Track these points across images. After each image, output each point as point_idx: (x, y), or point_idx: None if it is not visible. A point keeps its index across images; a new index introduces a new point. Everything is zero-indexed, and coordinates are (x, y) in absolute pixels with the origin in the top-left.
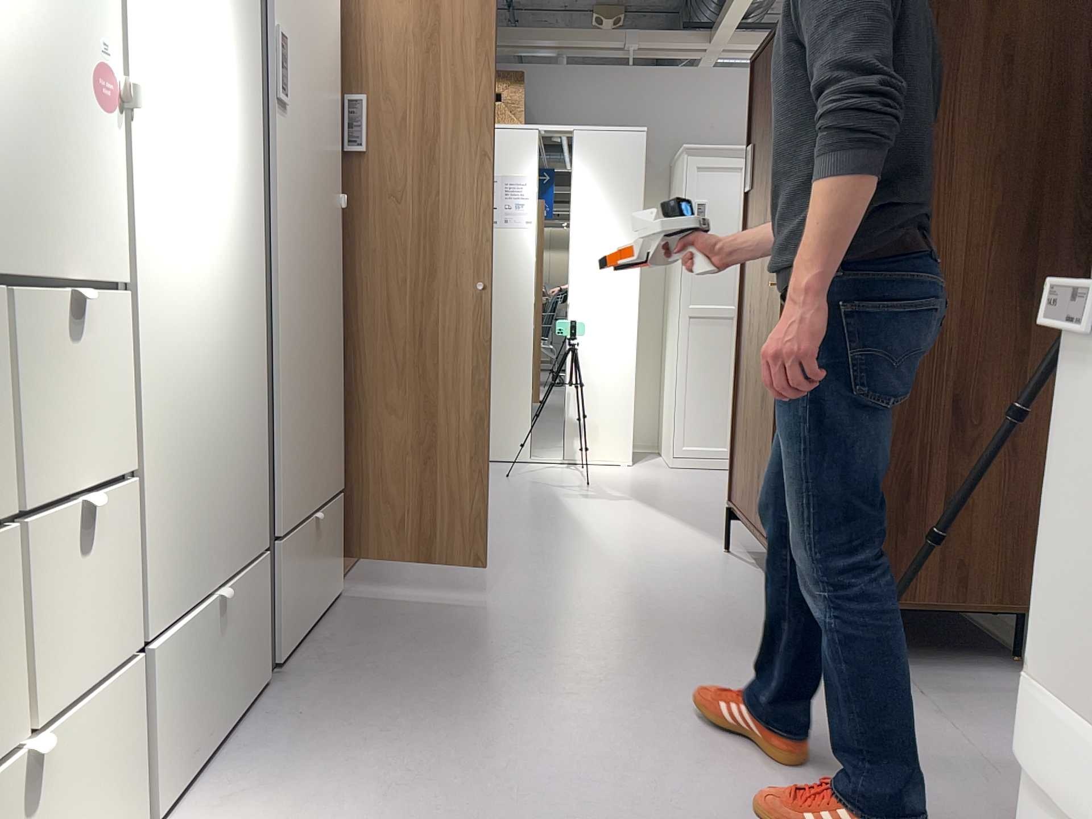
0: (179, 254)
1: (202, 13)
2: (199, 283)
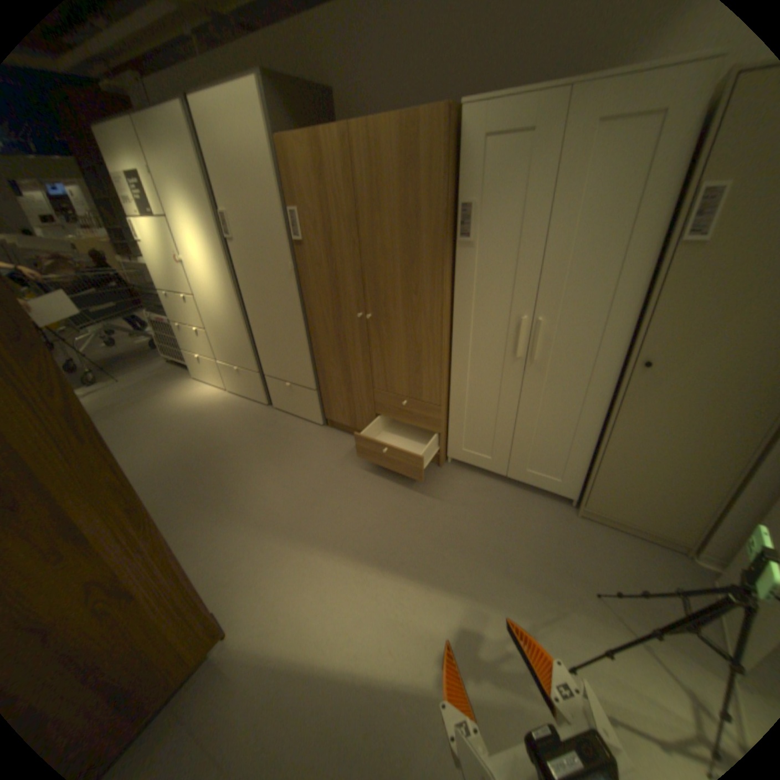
0: (204, 291)
1: (192, 230)
2: (212, 298)
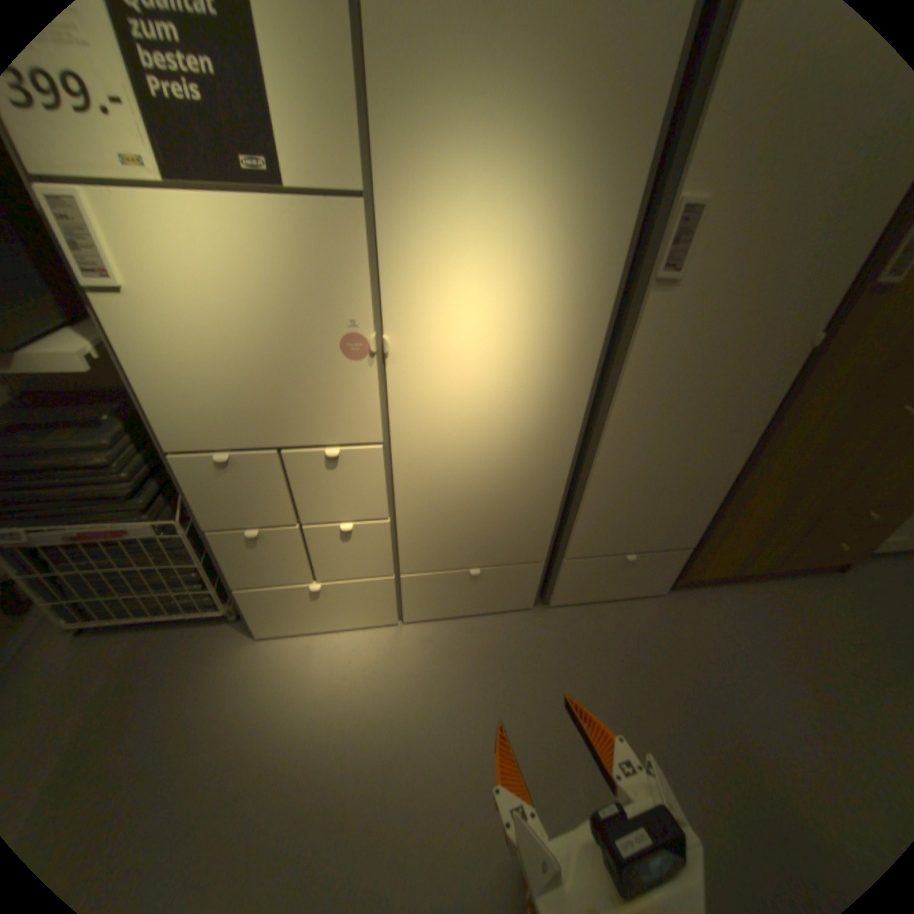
0: (452, 422)
1: (511, 246)
2: (477, 436)
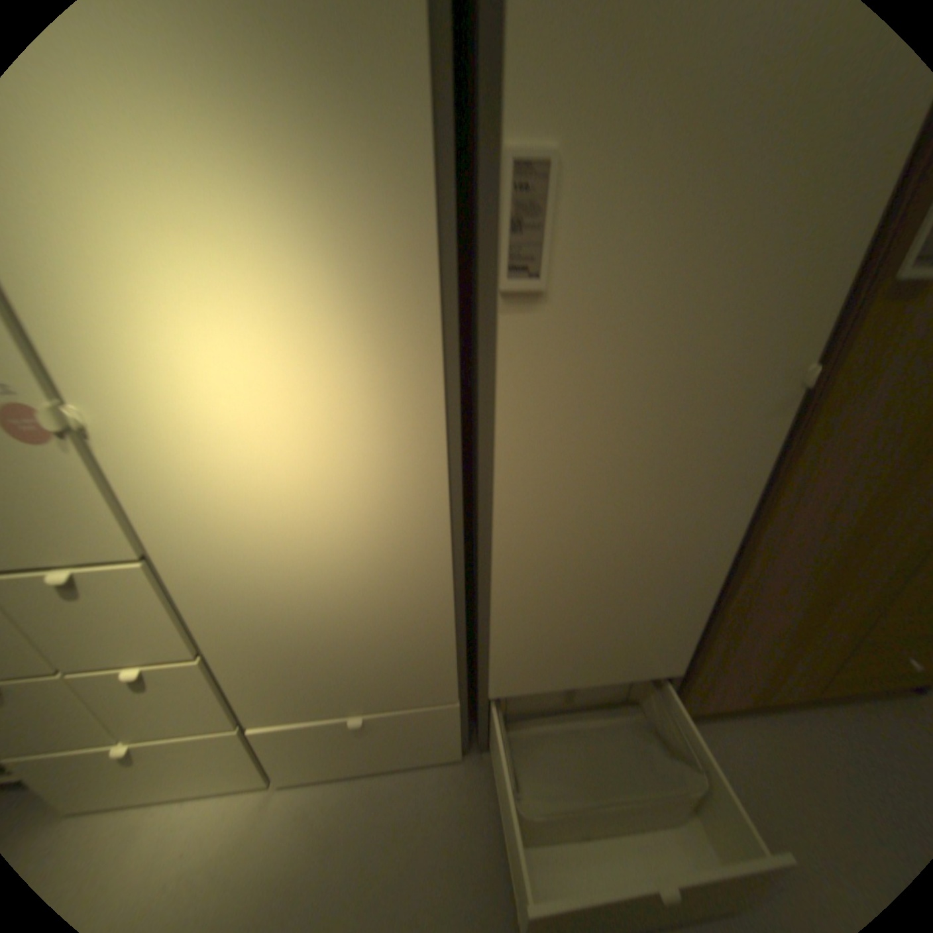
0: (234, 523)
1: (222, 245)
2: (284, 541)
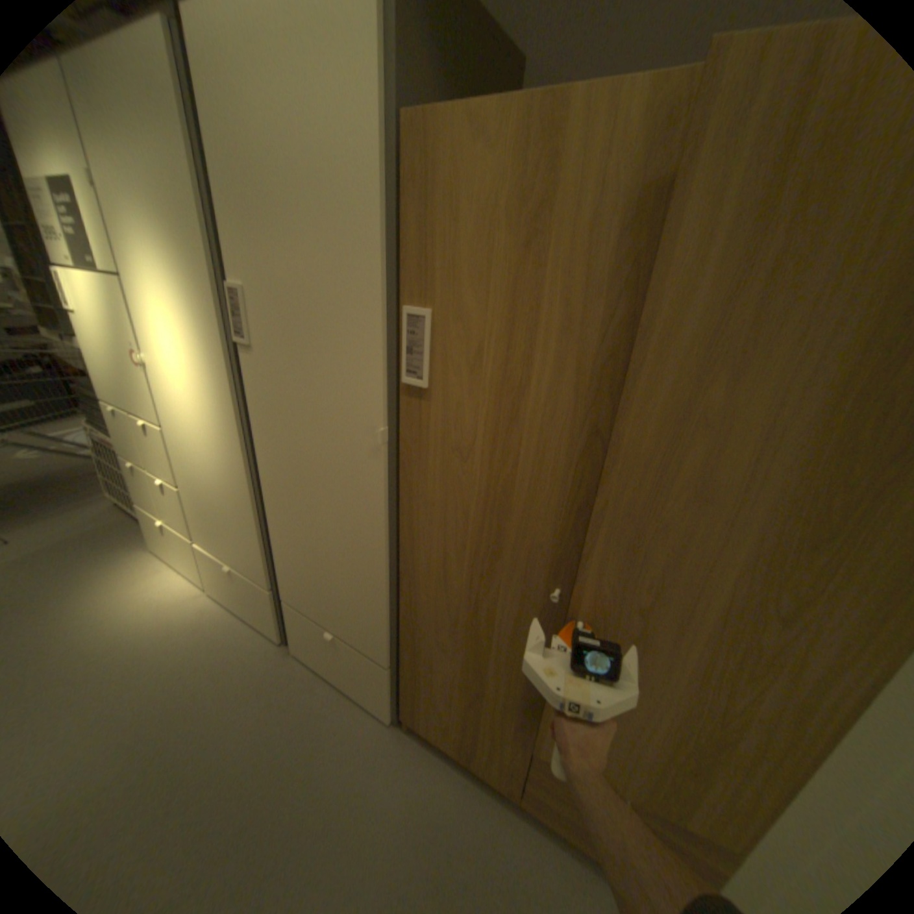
0: (182, 425)
1: (169, 308)
2: (195, 441)
